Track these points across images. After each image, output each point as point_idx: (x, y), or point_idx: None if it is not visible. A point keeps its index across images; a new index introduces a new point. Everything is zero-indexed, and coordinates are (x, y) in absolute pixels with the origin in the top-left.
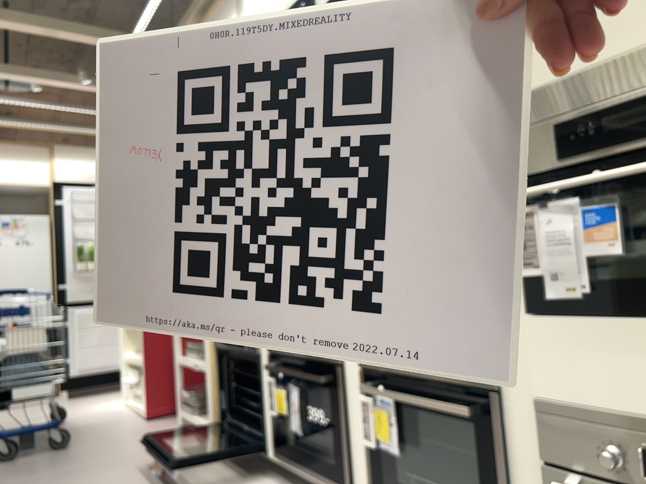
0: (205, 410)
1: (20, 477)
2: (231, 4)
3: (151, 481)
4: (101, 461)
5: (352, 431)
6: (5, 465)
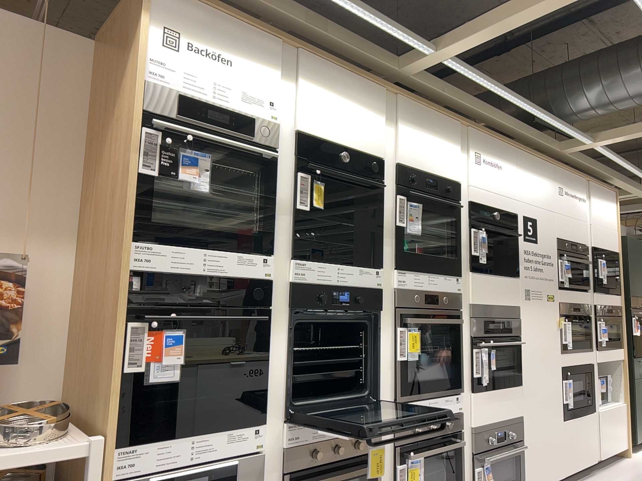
0: None
1: None
2: (279, 63)
3: None
4: None
5: None
6: None
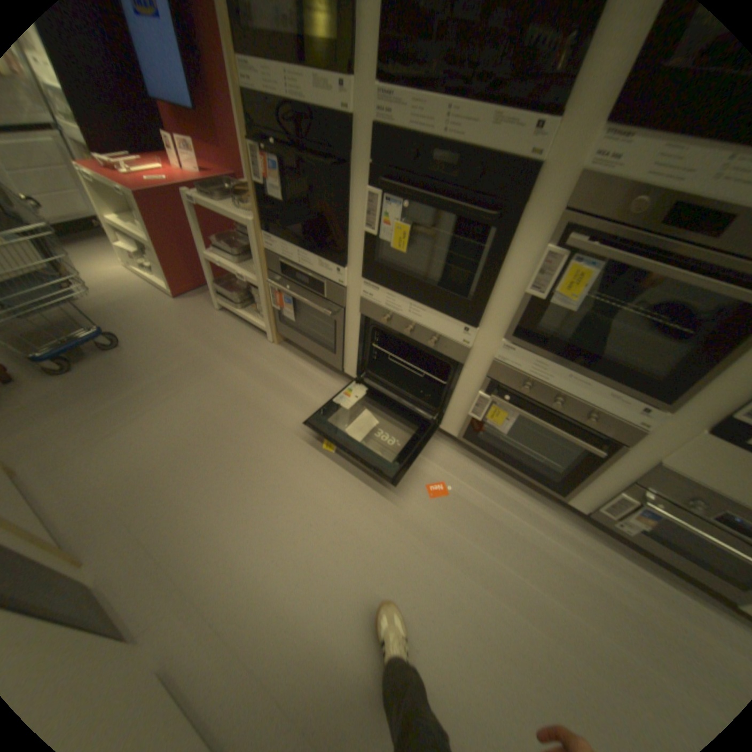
0: (252, 310)
1: (104, 396)
2: None
3: (247, 393)
4: (176, 367)
5: (454, 399)
6: (69, 379)
